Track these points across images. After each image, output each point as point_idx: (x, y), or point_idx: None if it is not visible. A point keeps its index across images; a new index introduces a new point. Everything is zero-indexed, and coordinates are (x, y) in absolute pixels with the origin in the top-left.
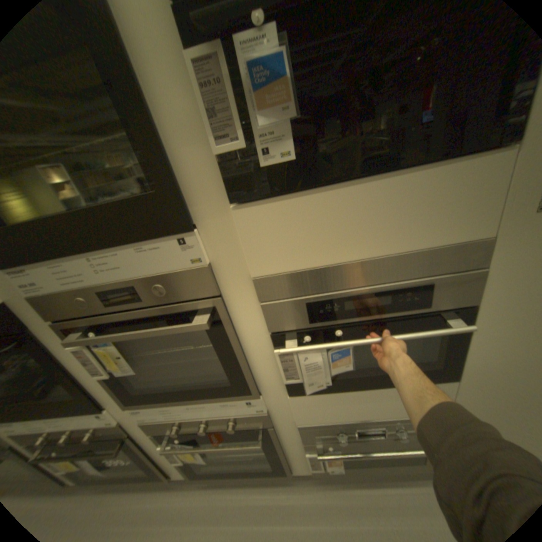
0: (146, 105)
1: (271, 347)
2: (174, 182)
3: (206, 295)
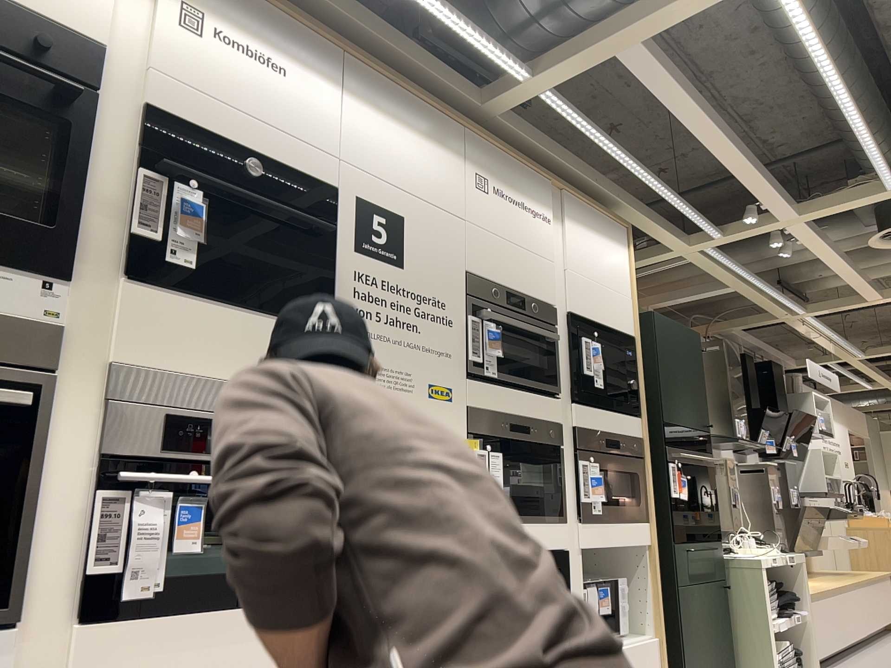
0: (85, 173)
1: (85, 493)
2: (73, 232)
3: (36, 364)
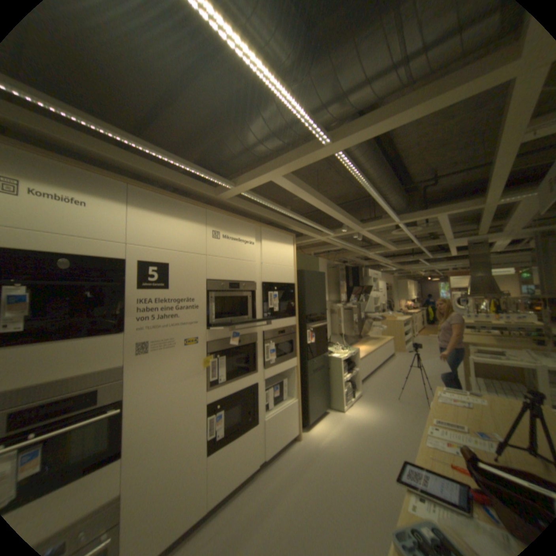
0: None
1: None
2: None
3: None
